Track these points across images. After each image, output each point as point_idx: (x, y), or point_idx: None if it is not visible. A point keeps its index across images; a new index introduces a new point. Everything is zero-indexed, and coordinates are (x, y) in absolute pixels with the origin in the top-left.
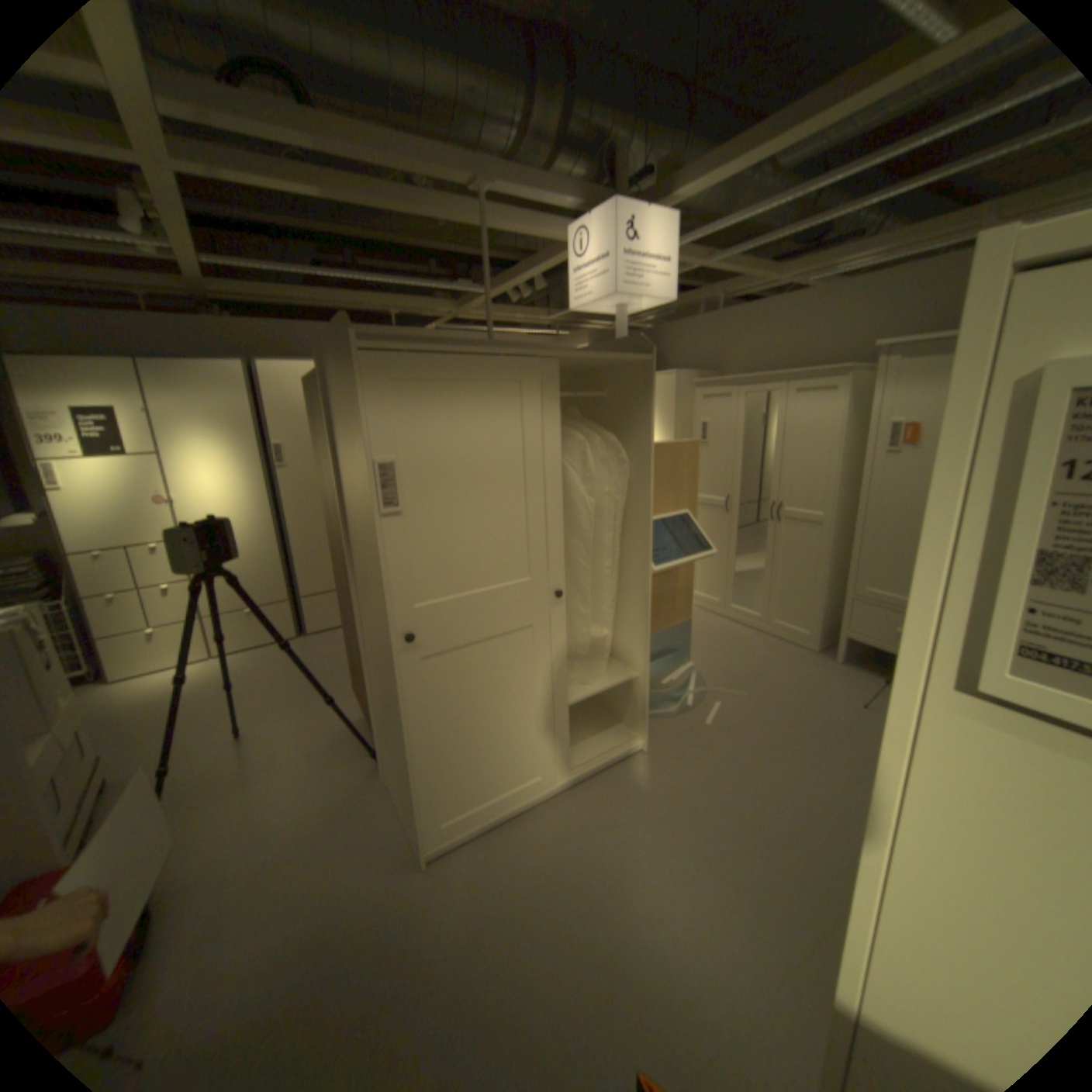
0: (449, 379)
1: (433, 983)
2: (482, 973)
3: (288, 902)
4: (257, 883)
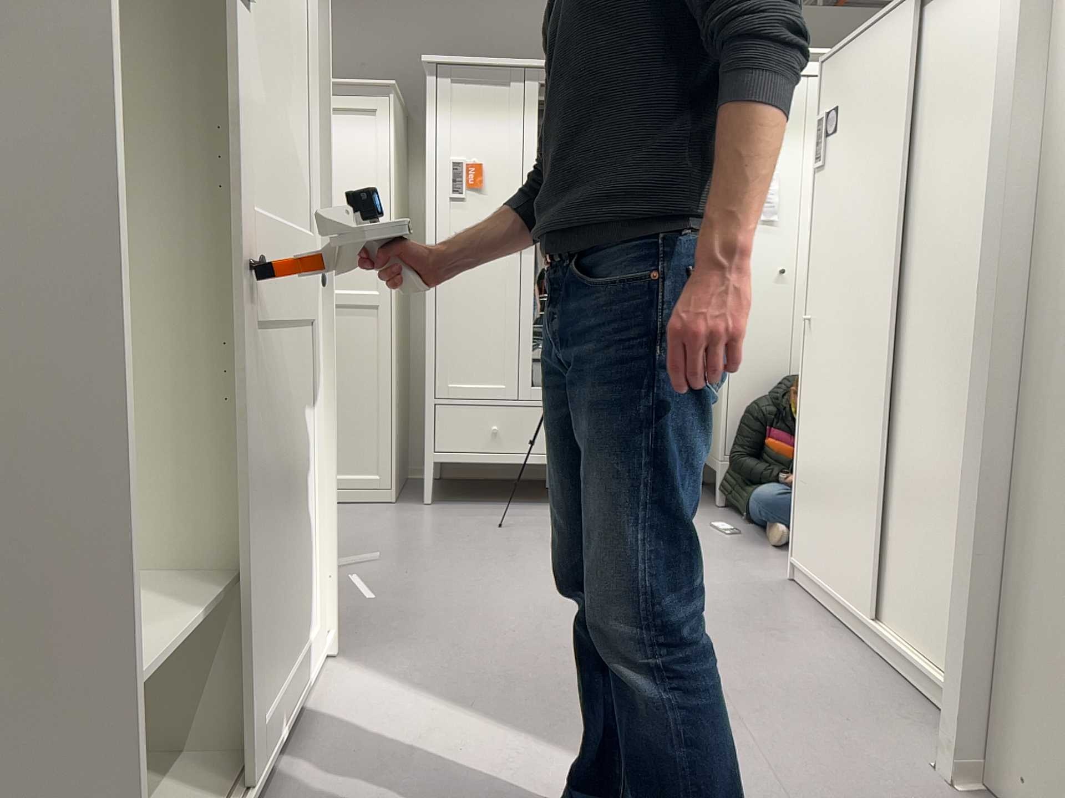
0: None
1: None
2: None
3: None
4: None
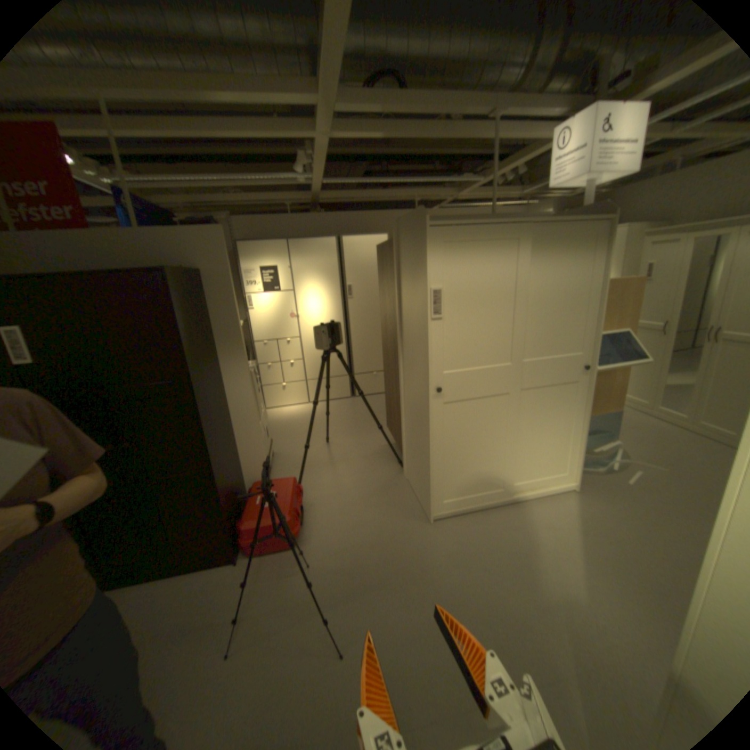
0: (475, 240)
1: (441, 576)
2: (468, 579)
3: (362, 522)
4: (346, 510)
